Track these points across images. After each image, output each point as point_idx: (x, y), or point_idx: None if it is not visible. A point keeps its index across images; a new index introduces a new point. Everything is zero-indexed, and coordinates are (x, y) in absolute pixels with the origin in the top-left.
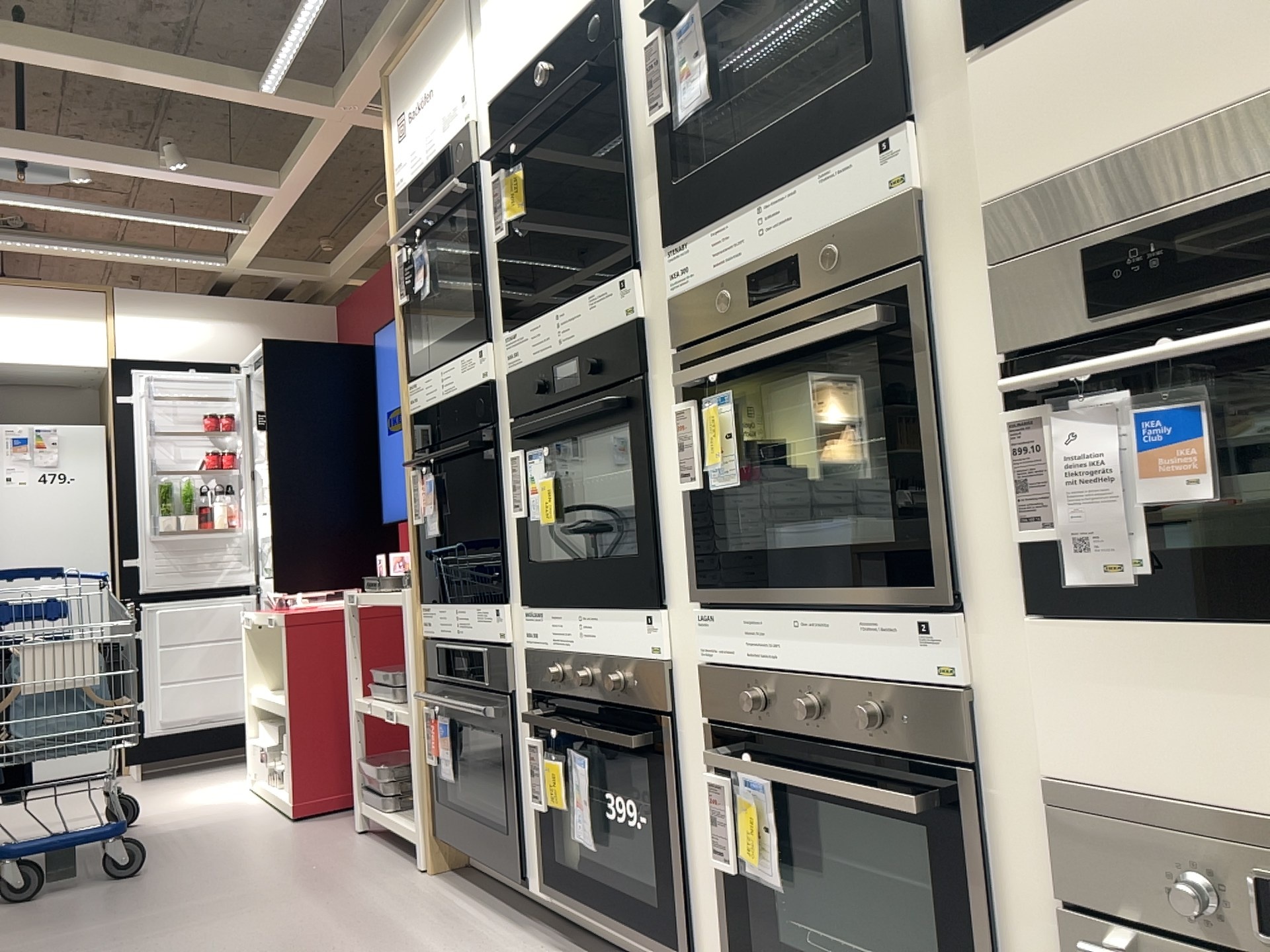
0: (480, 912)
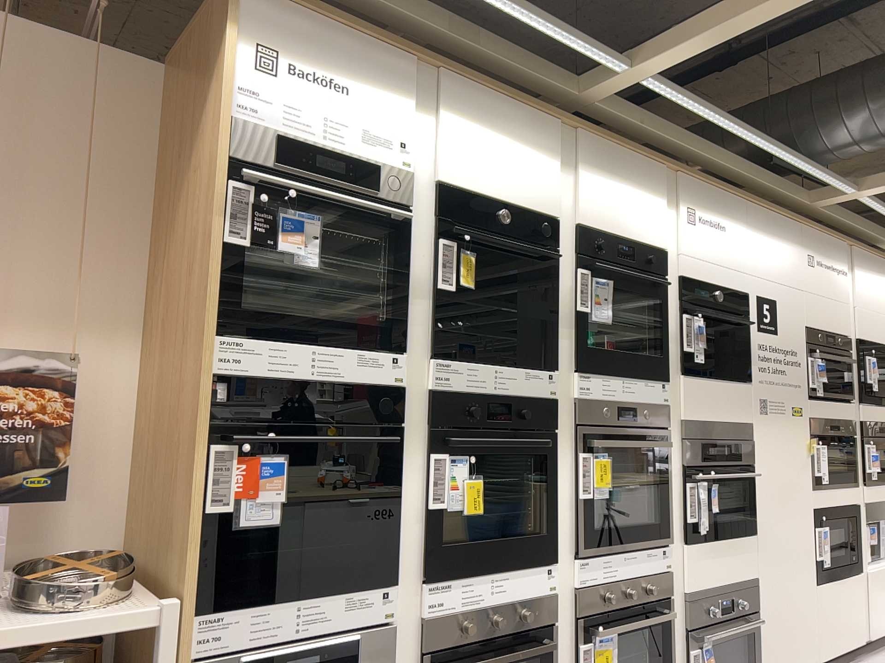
0: None
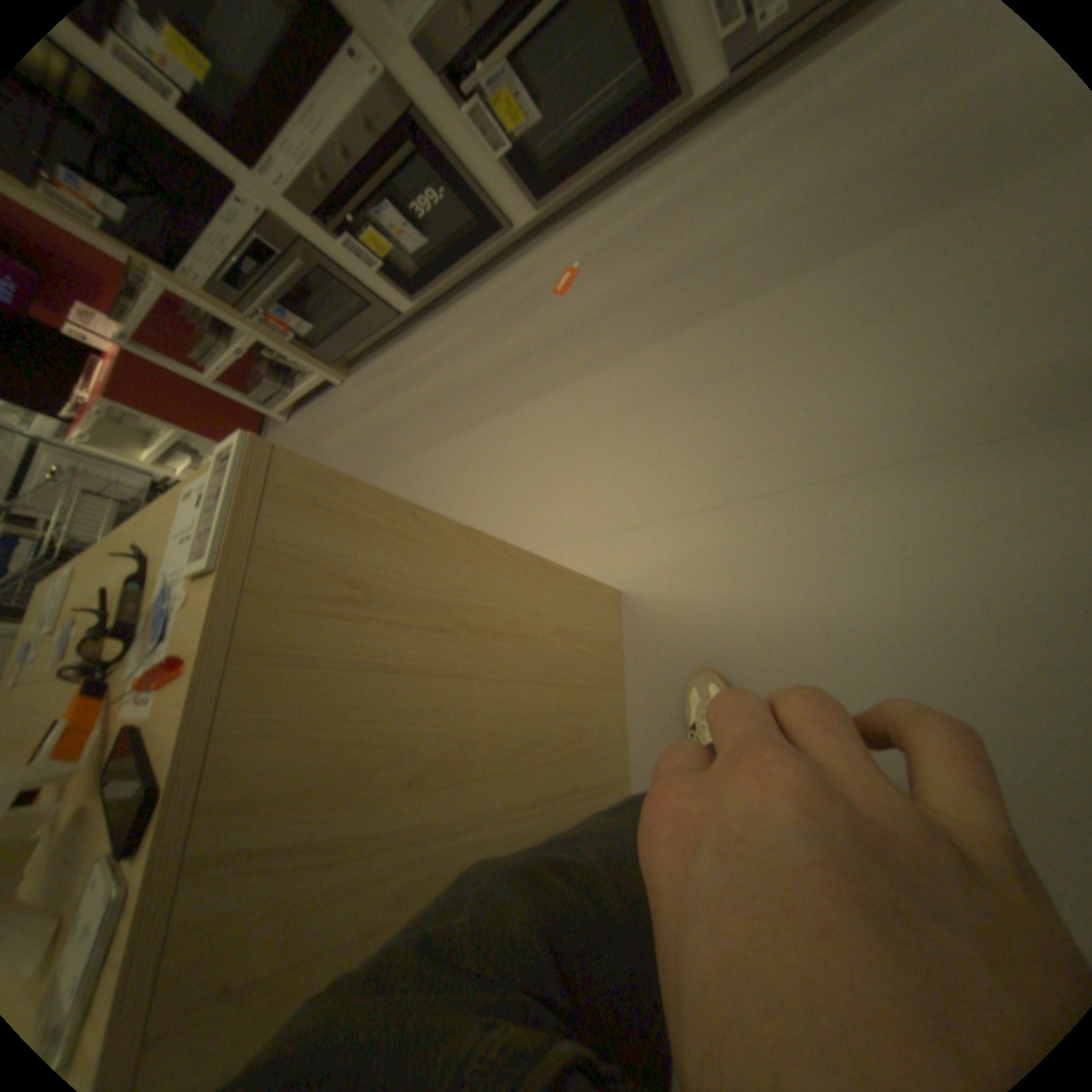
0: (392, 353)
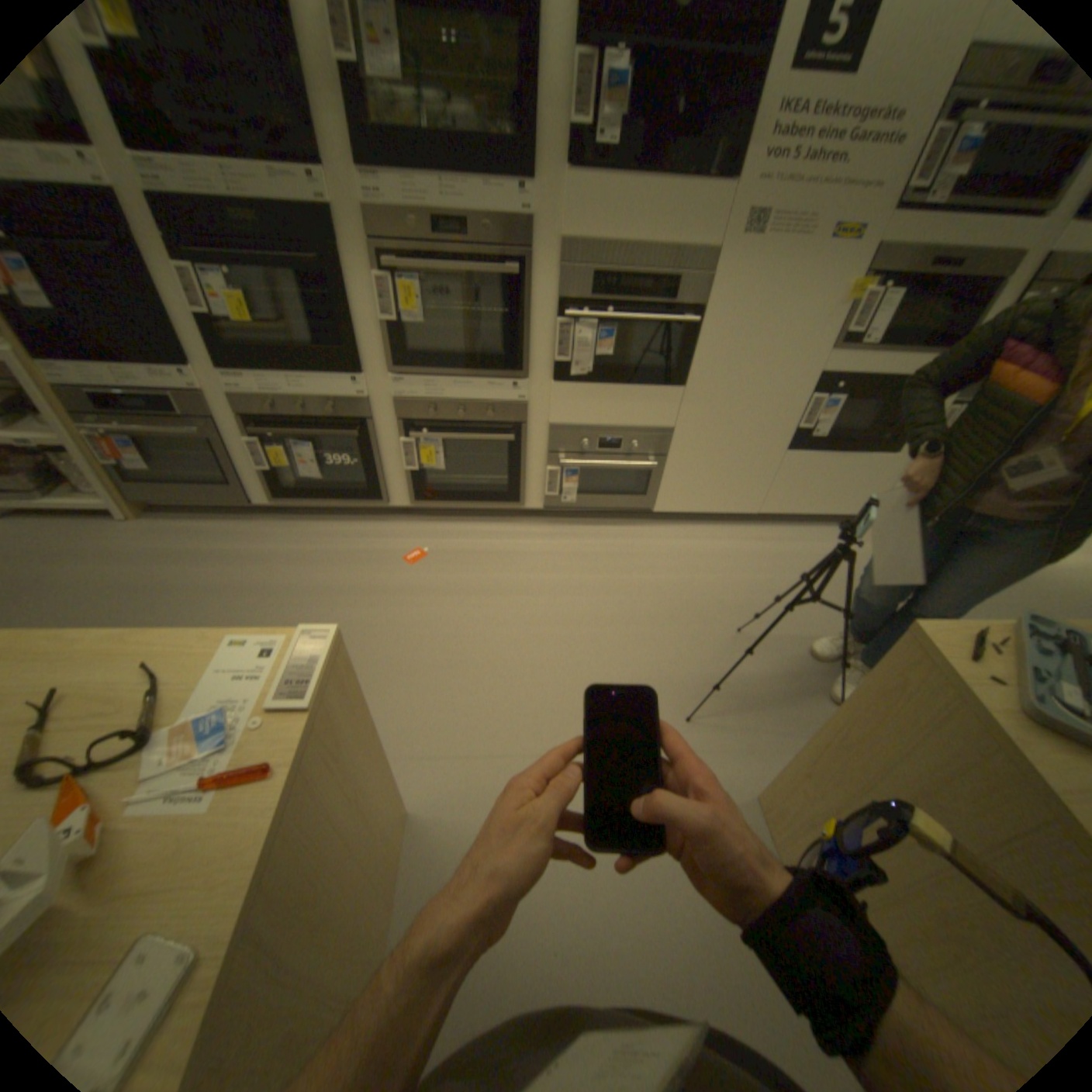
0: (212, 527)
